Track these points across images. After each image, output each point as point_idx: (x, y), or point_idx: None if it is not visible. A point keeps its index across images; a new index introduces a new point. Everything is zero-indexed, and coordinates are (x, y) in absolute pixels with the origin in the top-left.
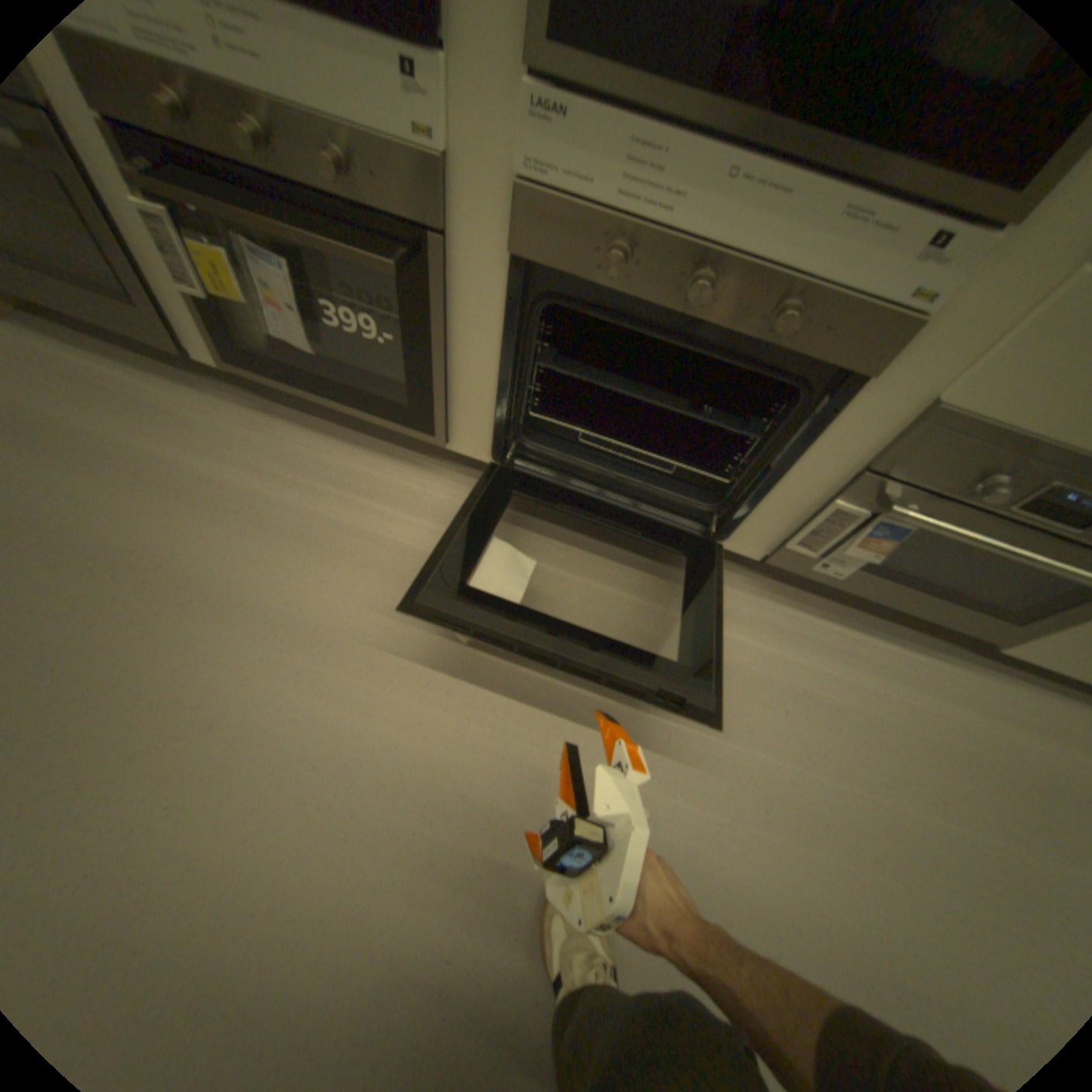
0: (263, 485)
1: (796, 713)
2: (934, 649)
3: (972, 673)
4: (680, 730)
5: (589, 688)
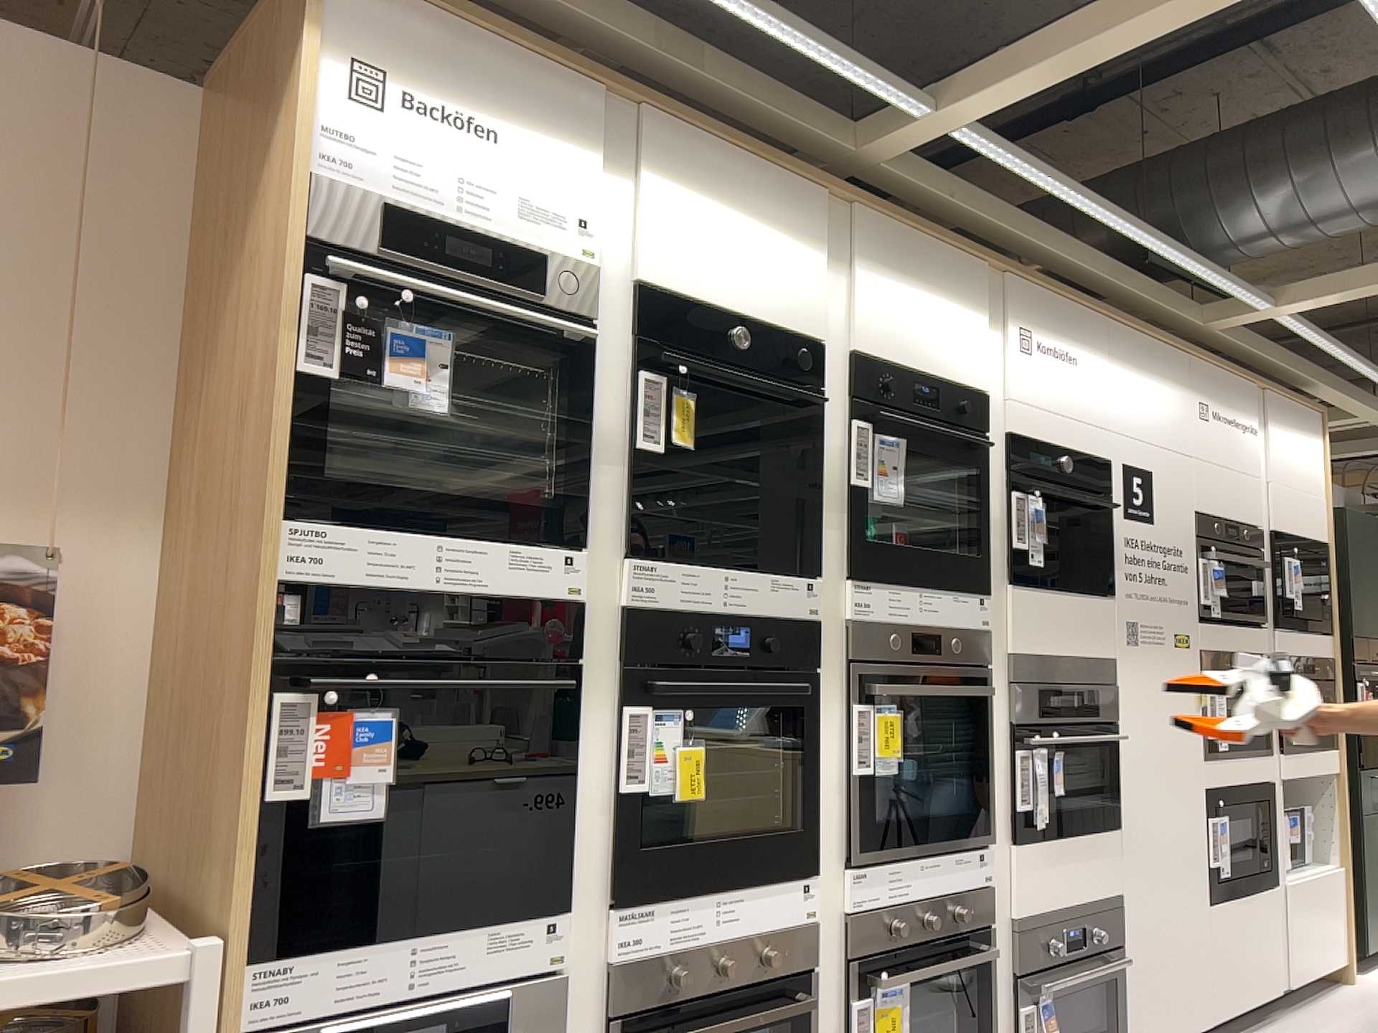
0: None
1: None
2: None
3: None
4: None
5: None
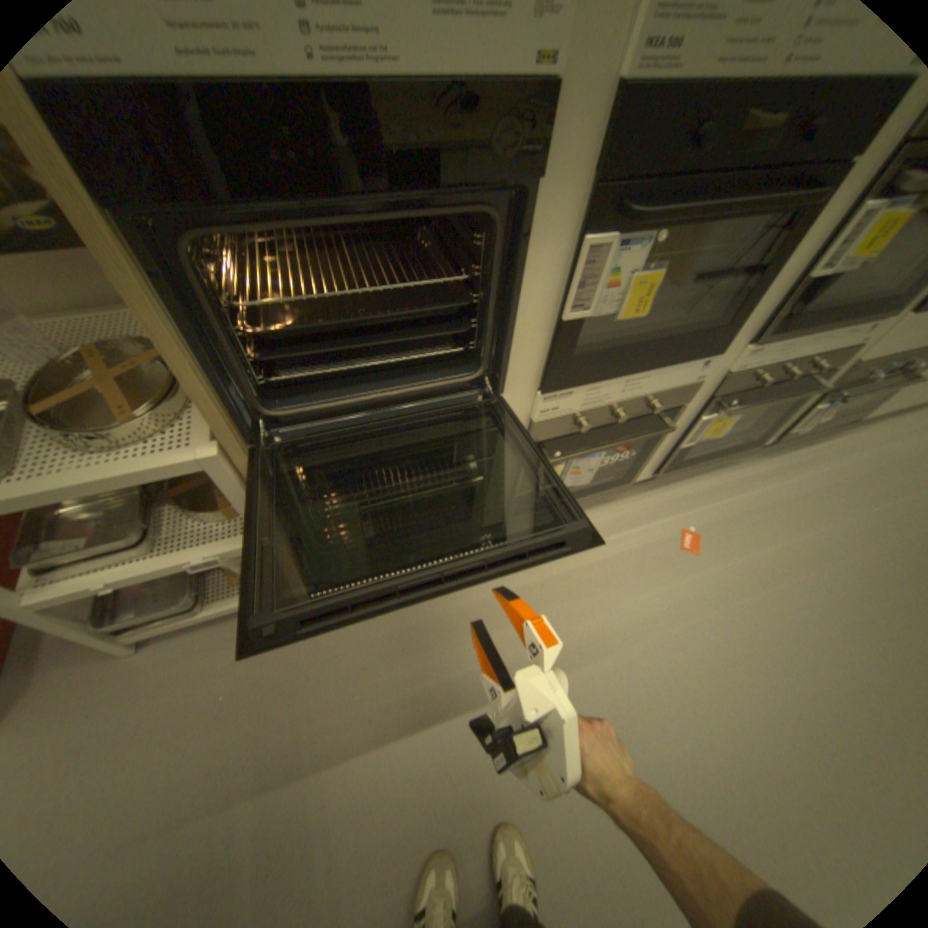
0: (567, 566)
1: (829, 498)
2: (833, 435)
3: (851, 436)
4: (811, 536)
5: (772, 546)
